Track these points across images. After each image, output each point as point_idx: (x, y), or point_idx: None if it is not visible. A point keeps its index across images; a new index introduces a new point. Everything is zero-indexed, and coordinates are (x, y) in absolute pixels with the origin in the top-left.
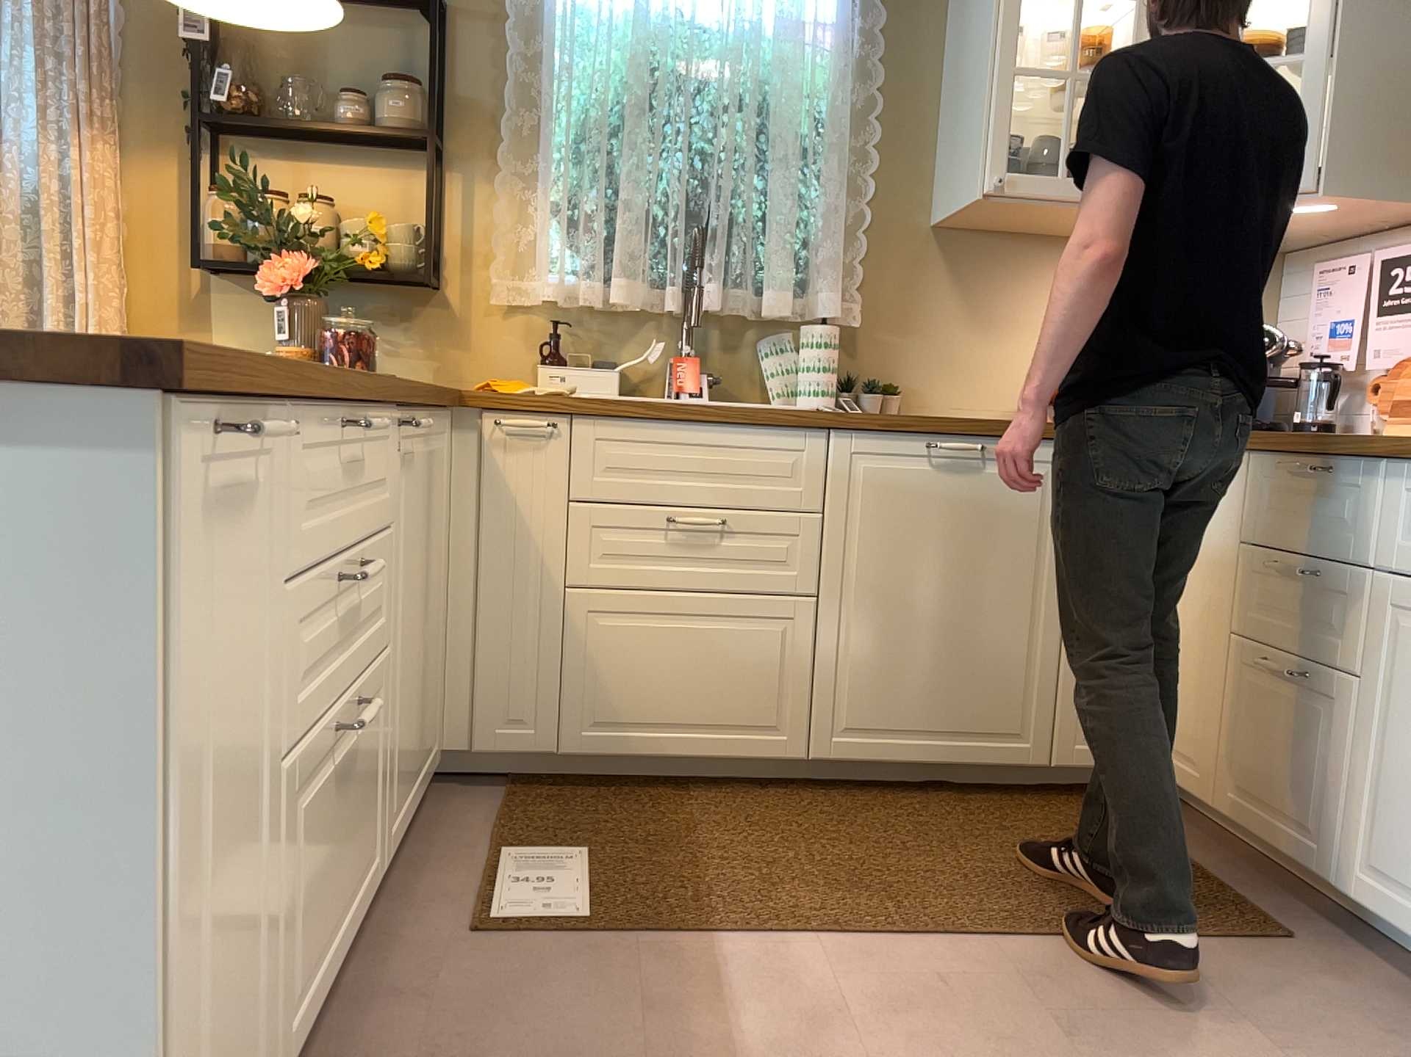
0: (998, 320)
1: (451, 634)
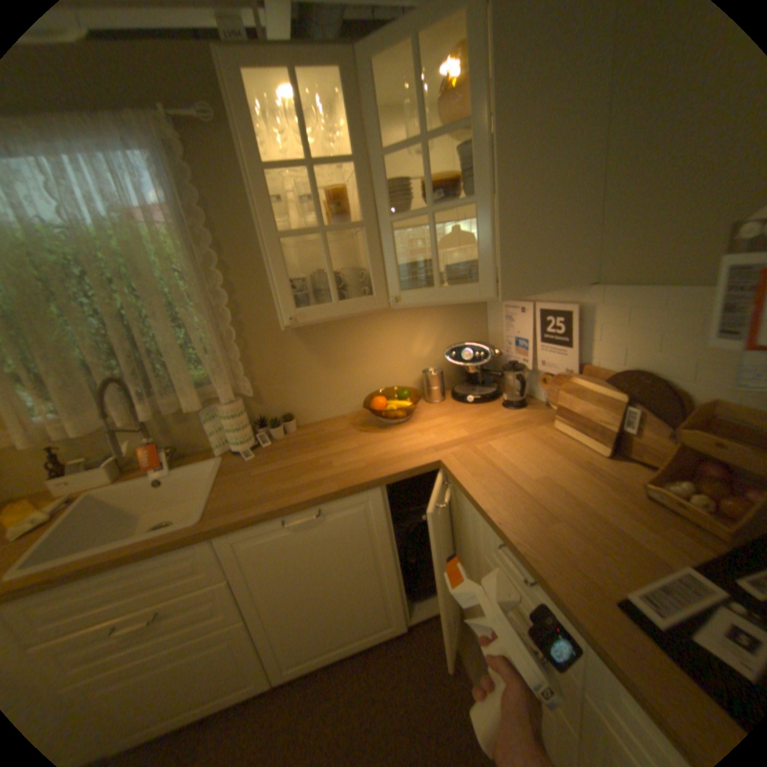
0: (339, 361)
1: None
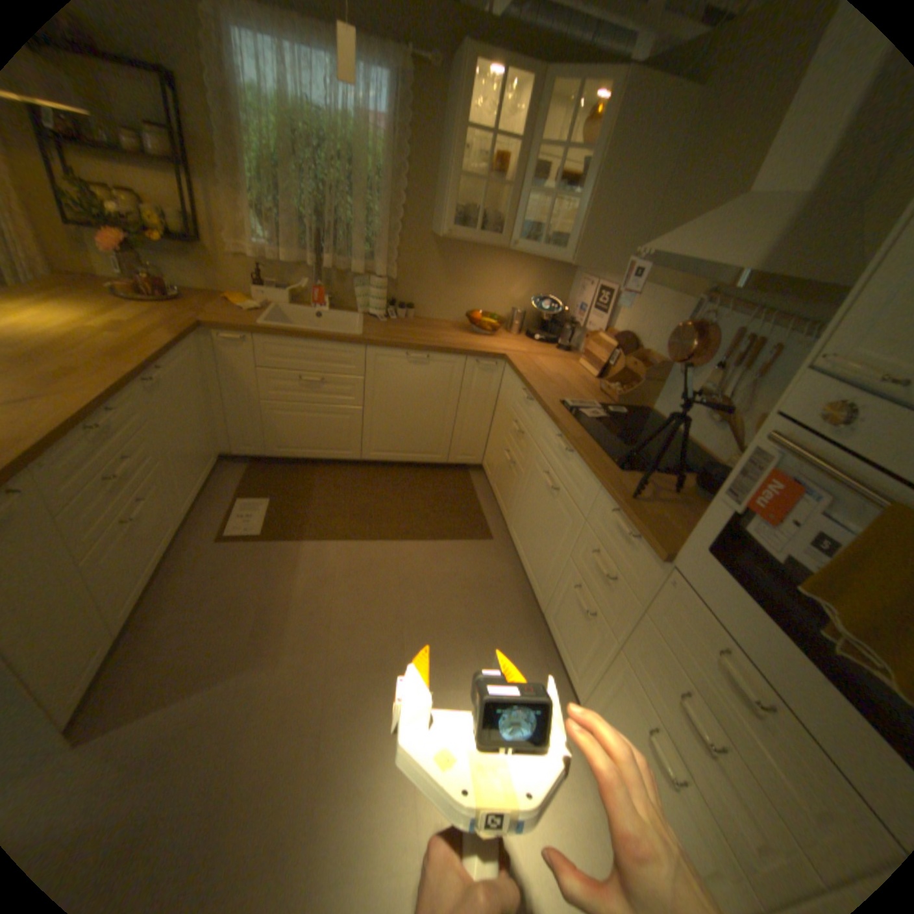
0: (457, 280)
1: (215, 414)
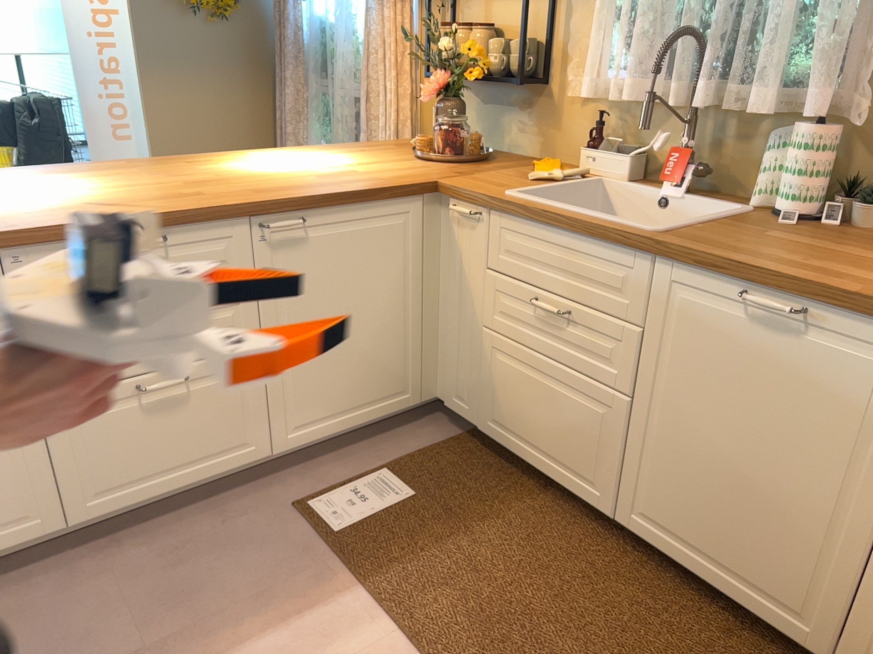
0: None
1: (439, 332)
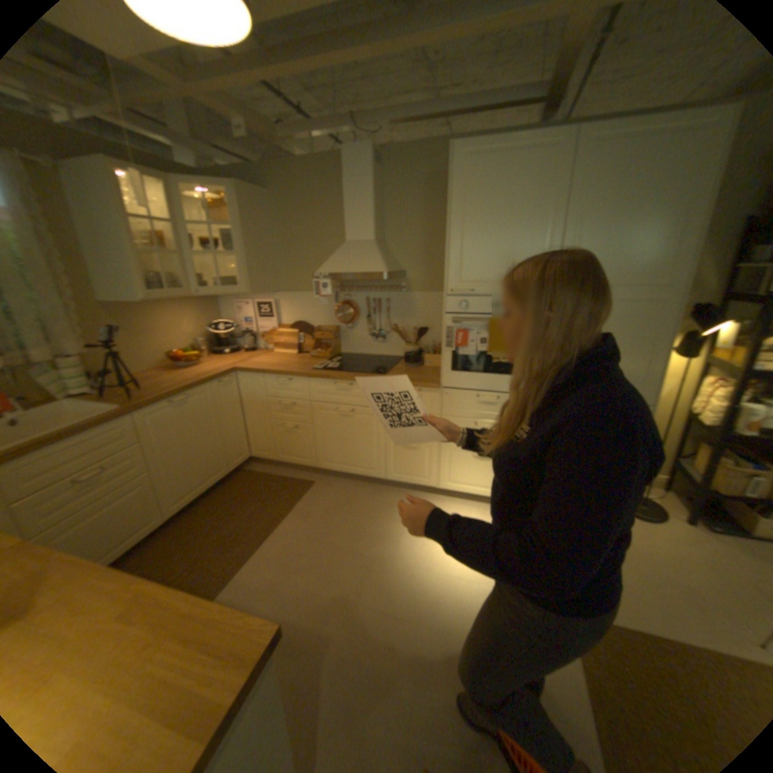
0: (139, 334)
1: None
